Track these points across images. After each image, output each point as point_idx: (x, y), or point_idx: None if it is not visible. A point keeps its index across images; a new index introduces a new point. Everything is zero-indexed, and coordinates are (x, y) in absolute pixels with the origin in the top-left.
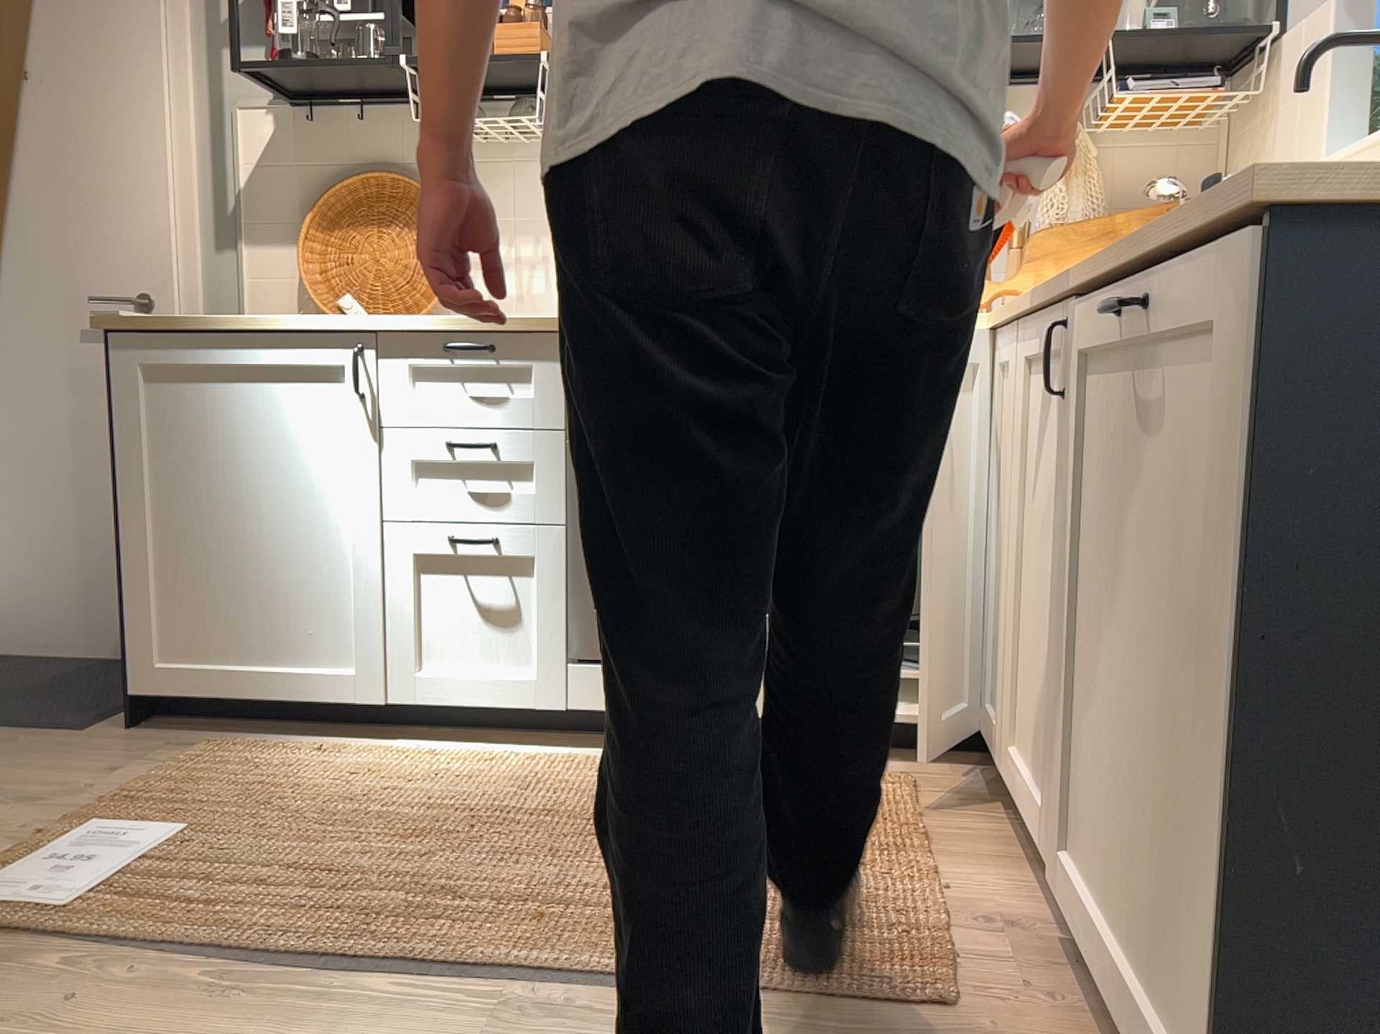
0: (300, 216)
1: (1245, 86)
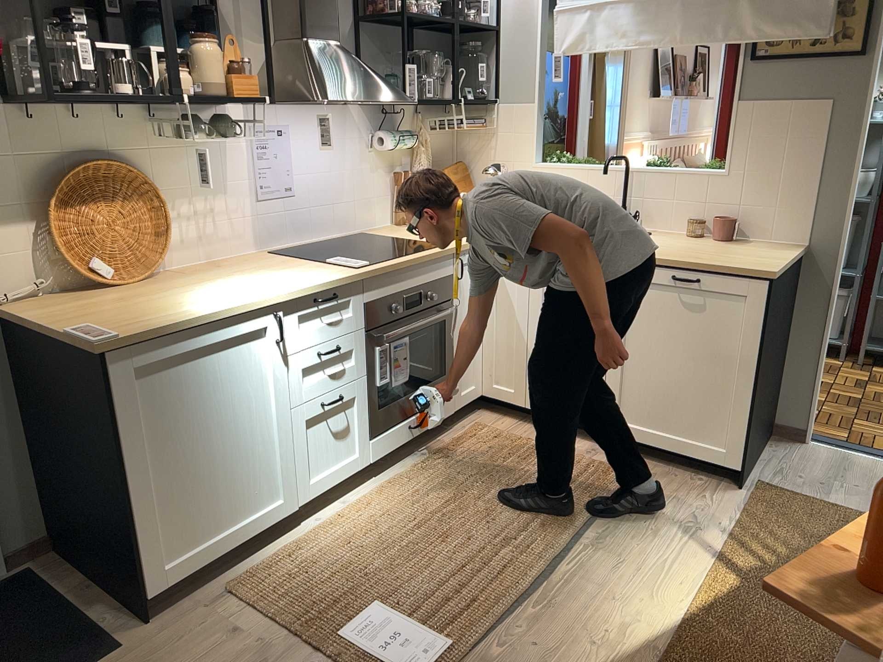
0: (27, 198)
1: (486, 120)
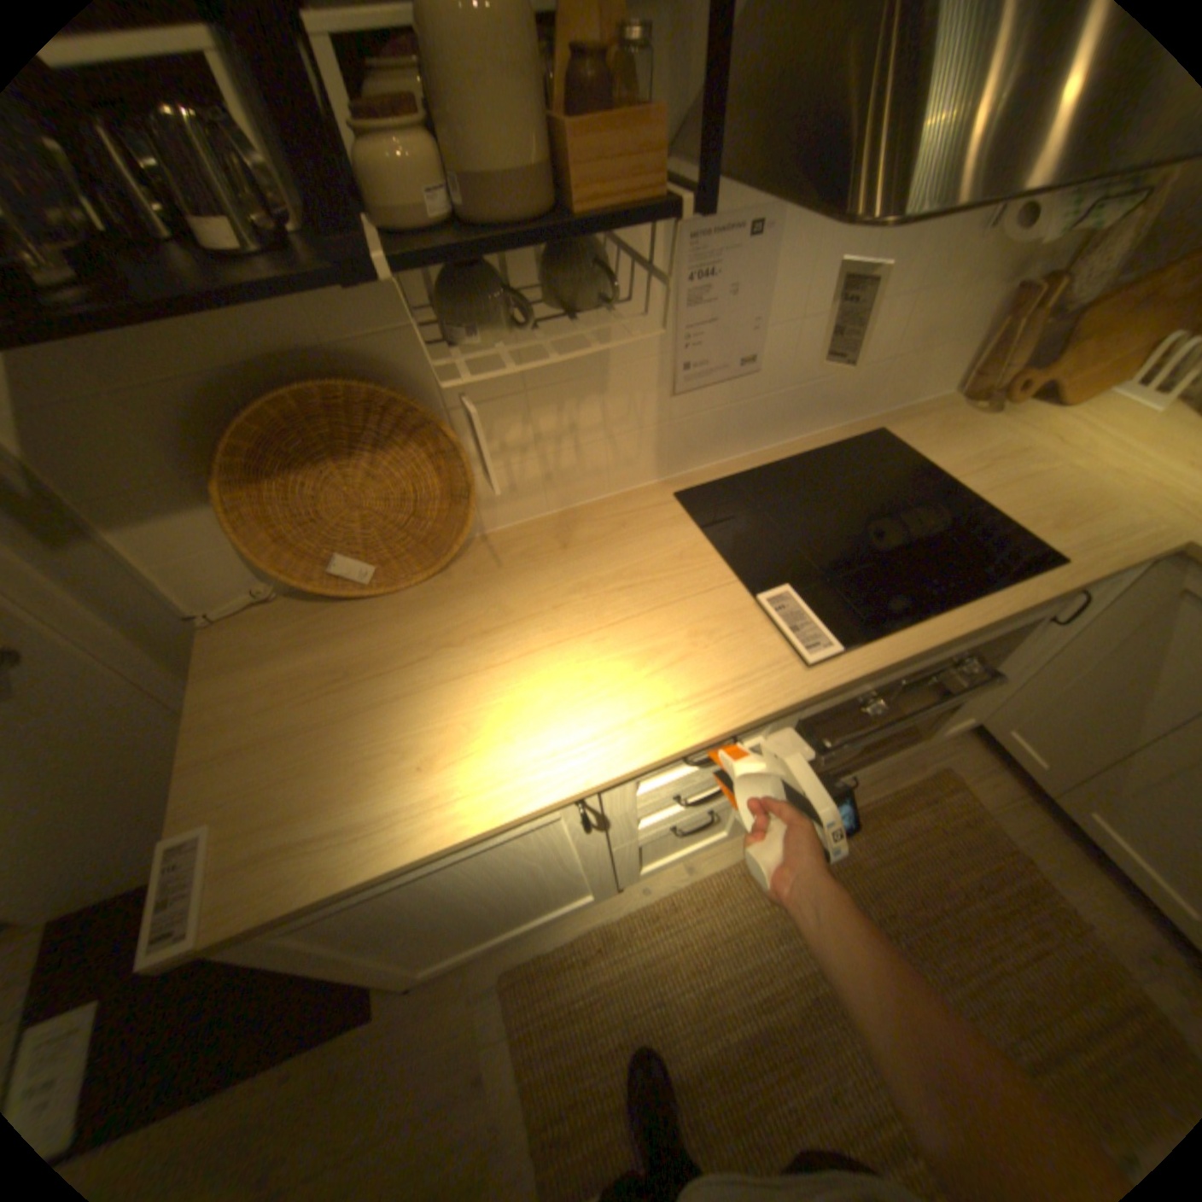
0: (180, 462)
1: None
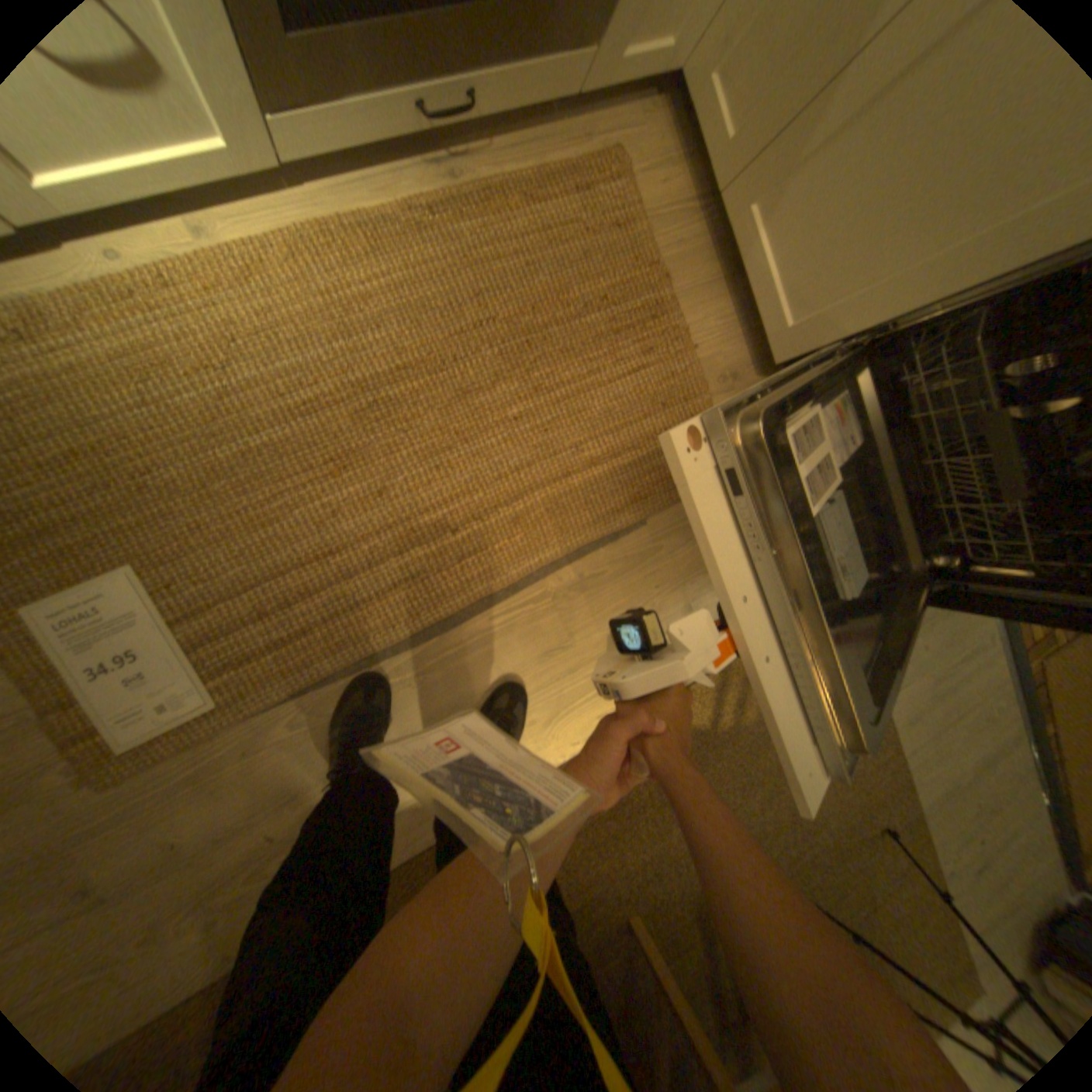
0: None
1: None
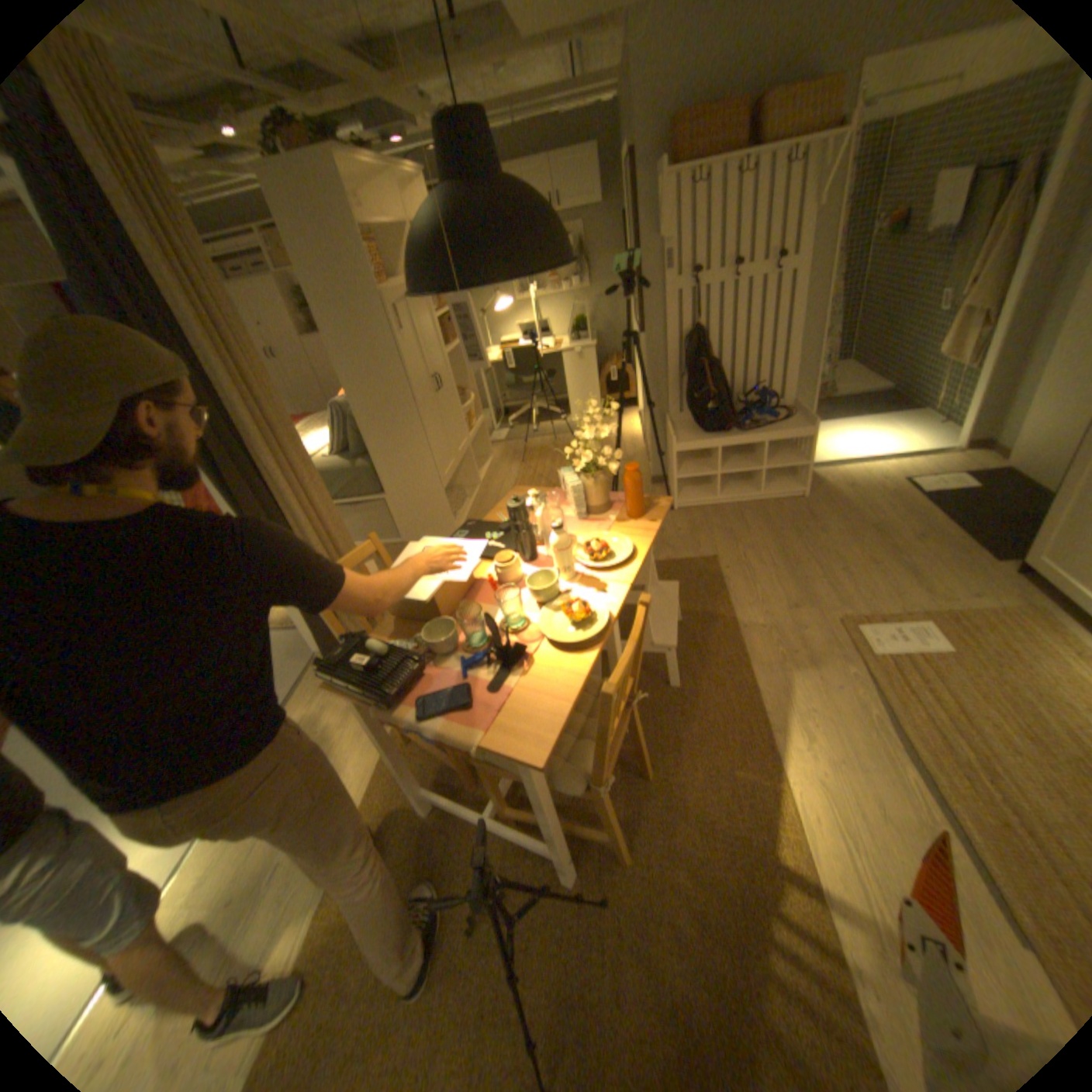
0: None
1: None
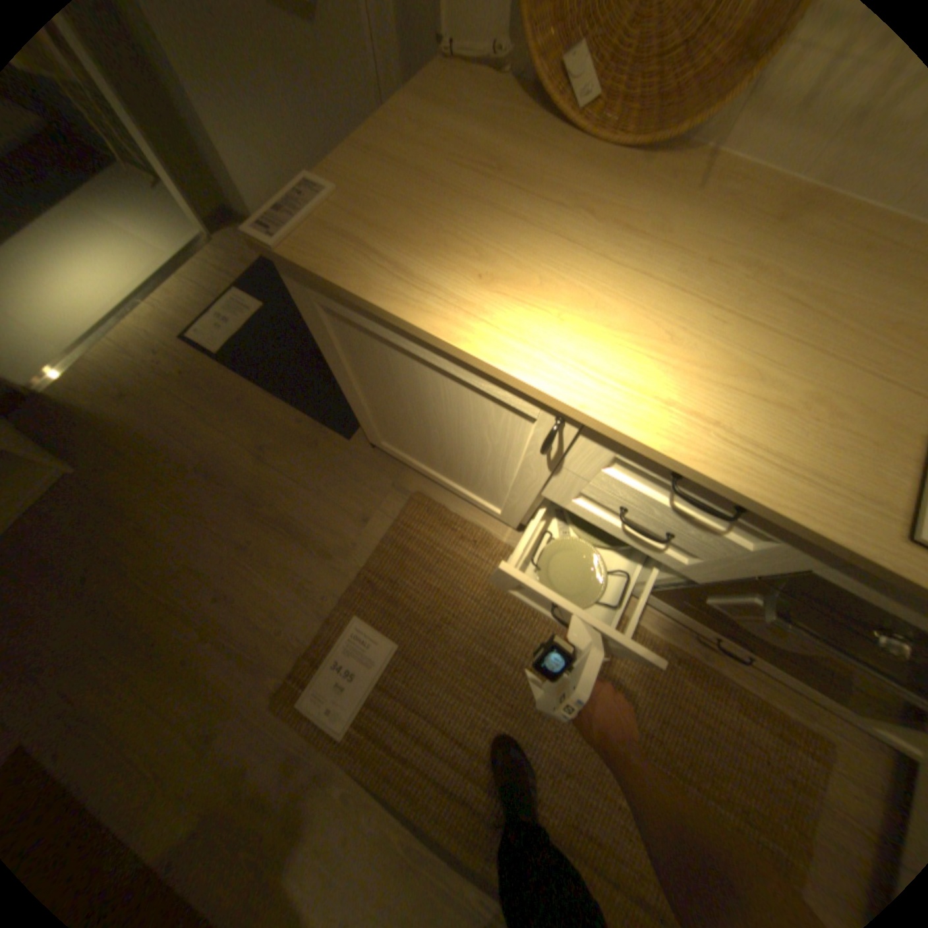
0: None
1: None
